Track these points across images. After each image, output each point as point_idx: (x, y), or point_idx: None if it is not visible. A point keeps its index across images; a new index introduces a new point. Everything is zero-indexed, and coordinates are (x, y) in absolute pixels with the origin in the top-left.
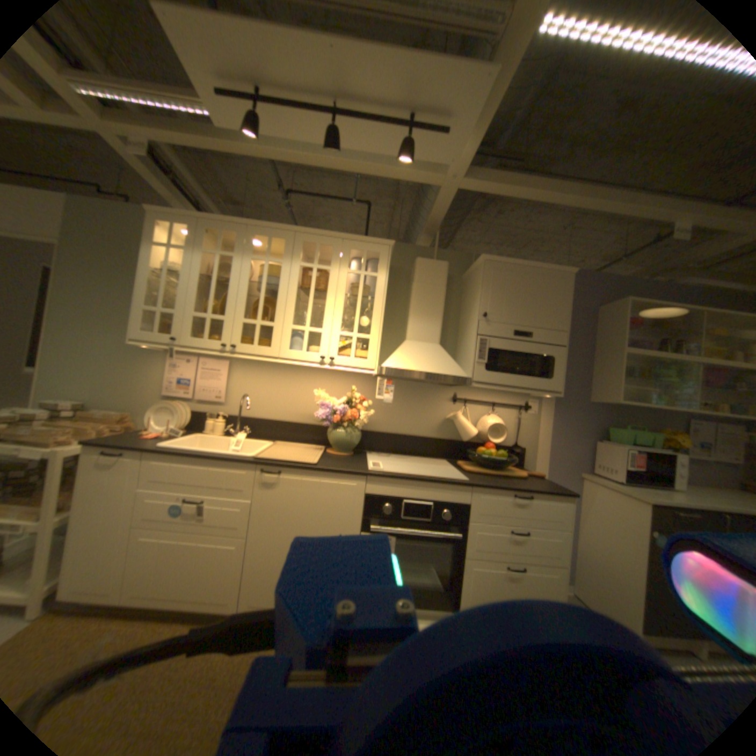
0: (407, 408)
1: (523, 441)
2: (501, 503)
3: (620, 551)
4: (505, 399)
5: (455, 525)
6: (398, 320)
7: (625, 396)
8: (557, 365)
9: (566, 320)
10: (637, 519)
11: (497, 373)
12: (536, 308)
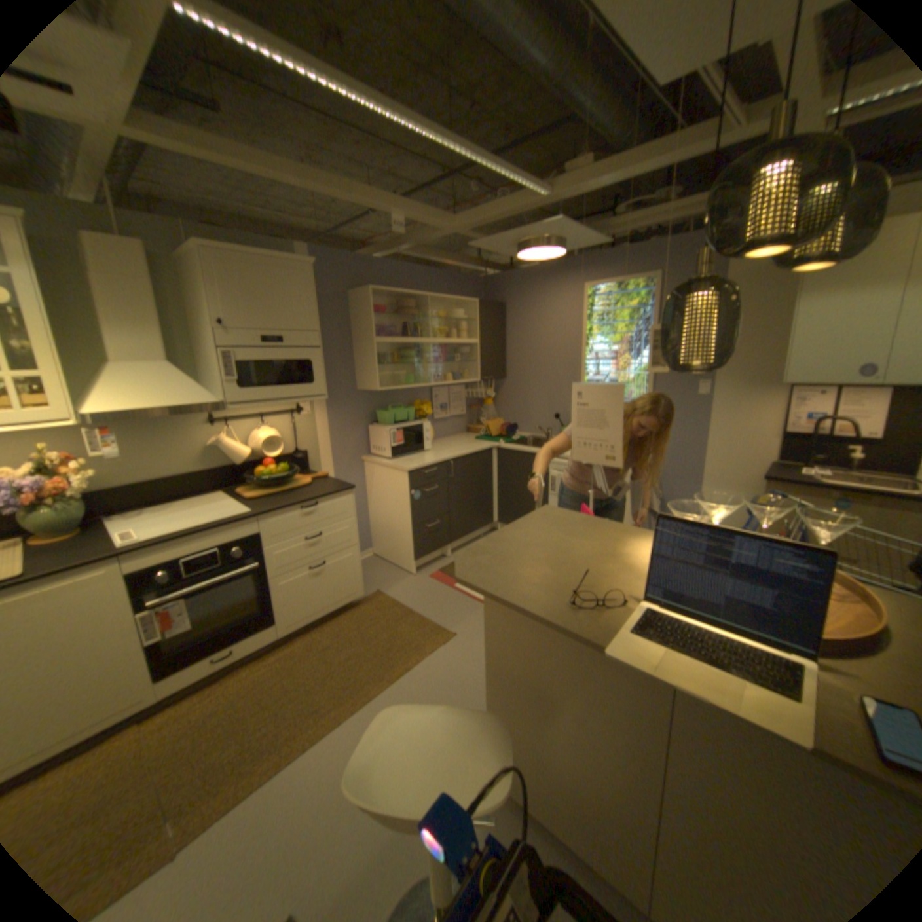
0: (148, 447)
1: (304, 445)
2: (290, 520)
3: (395, 513)
4: (274, 407)
5: (250, 558)
6: (87, 328)
7: (382, 384)
8: (317, 370)
9: (316, 321)
10: (401, 486)
11: (256, 390)
12: (282, 310)
